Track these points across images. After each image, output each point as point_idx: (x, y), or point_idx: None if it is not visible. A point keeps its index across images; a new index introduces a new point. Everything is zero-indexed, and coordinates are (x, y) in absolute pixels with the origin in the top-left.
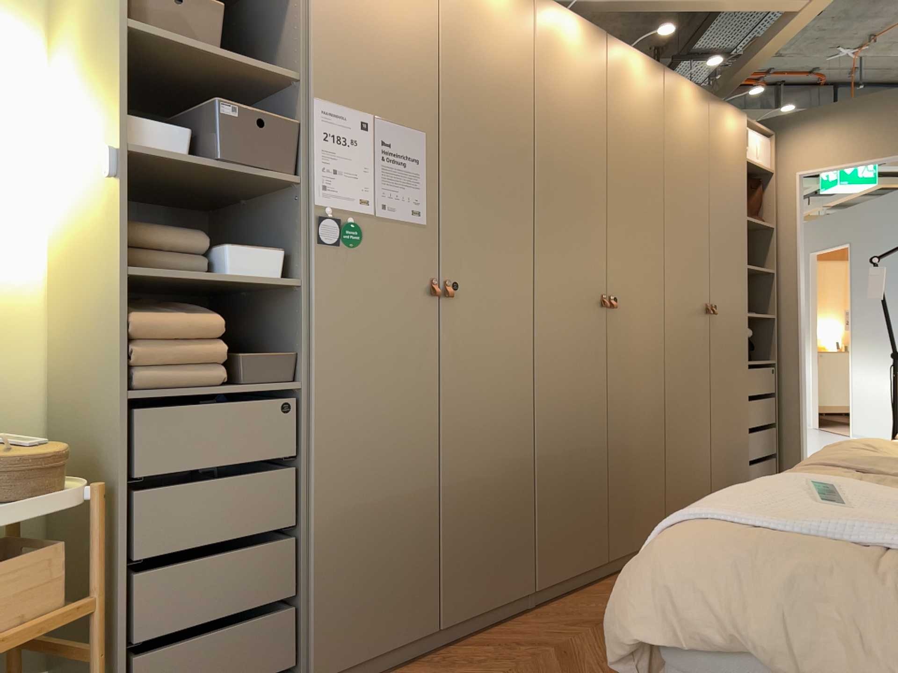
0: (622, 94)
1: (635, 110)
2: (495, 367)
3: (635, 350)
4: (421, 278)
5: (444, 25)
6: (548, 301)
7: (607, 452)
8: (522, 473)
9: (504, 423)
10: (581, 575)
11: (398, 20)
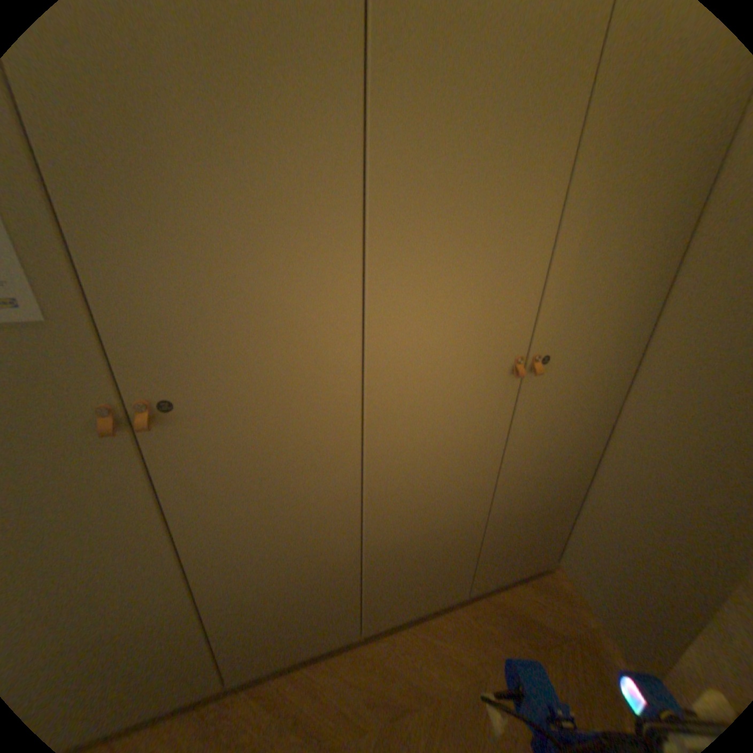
0: None
1: None
2: (279, 490)
3: (566, 418)
4: (73, 412)
5: None
6: (391, 392)
7: (489, 521)
8: (339, 572)
9: (304, 537)
10: (432, 612)
11: None
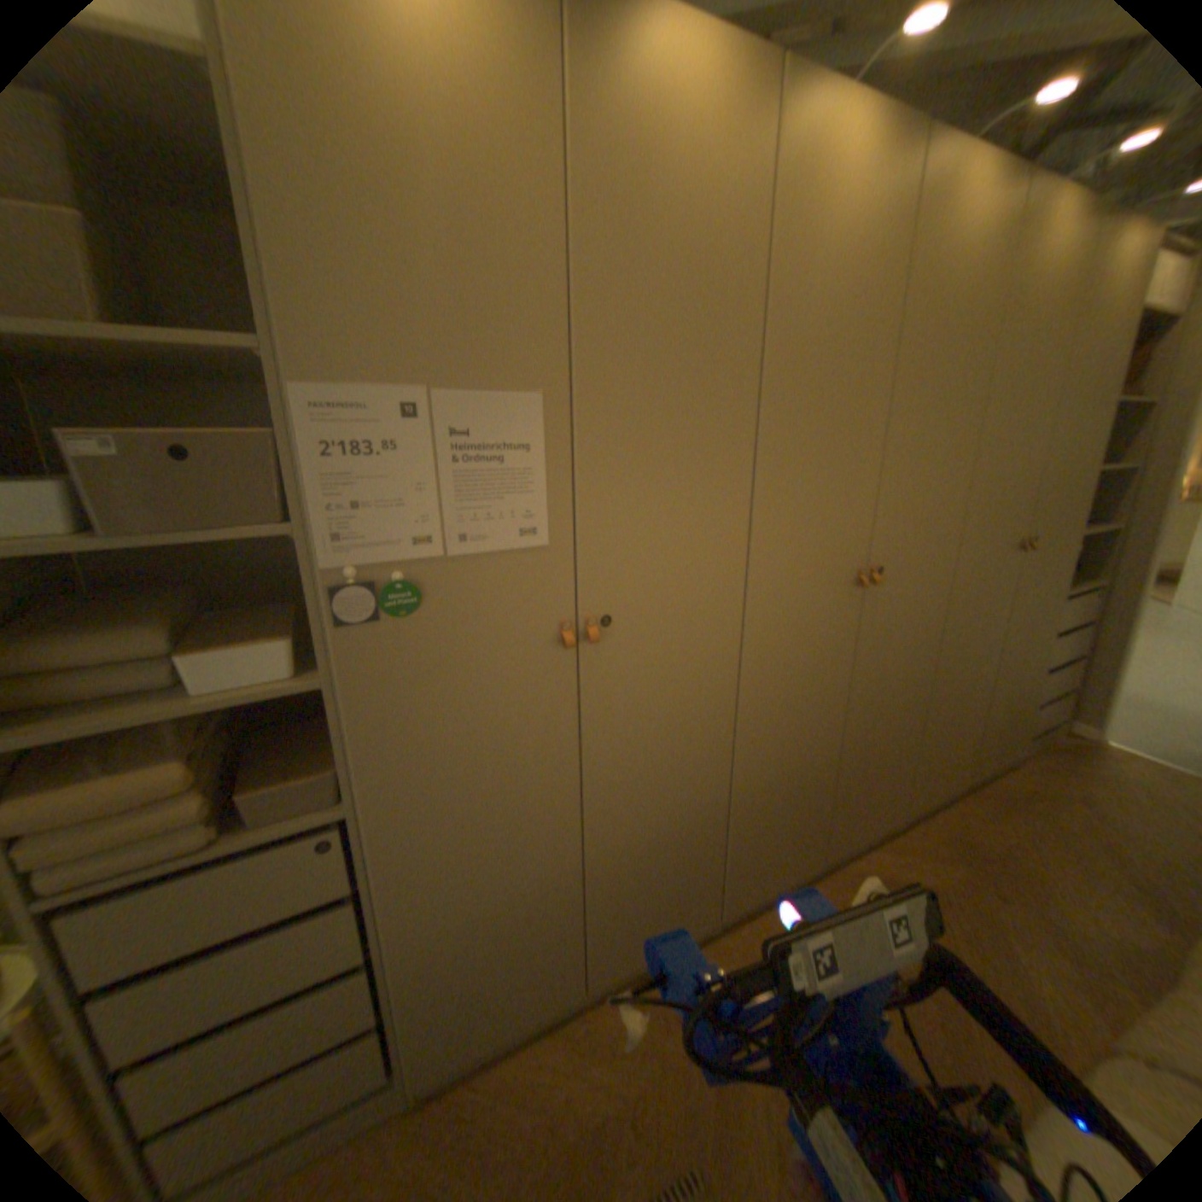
0: (939, 240)
1: (957, 266)
2: (672, 711)
3: (898, 631)
4: (544, 627)
5: (574, 174)
6: (763, 604)
7: (838, 756)
8: (709, 818)
9: (684, 770)
10: (787, 888)
11: (466, 183)
